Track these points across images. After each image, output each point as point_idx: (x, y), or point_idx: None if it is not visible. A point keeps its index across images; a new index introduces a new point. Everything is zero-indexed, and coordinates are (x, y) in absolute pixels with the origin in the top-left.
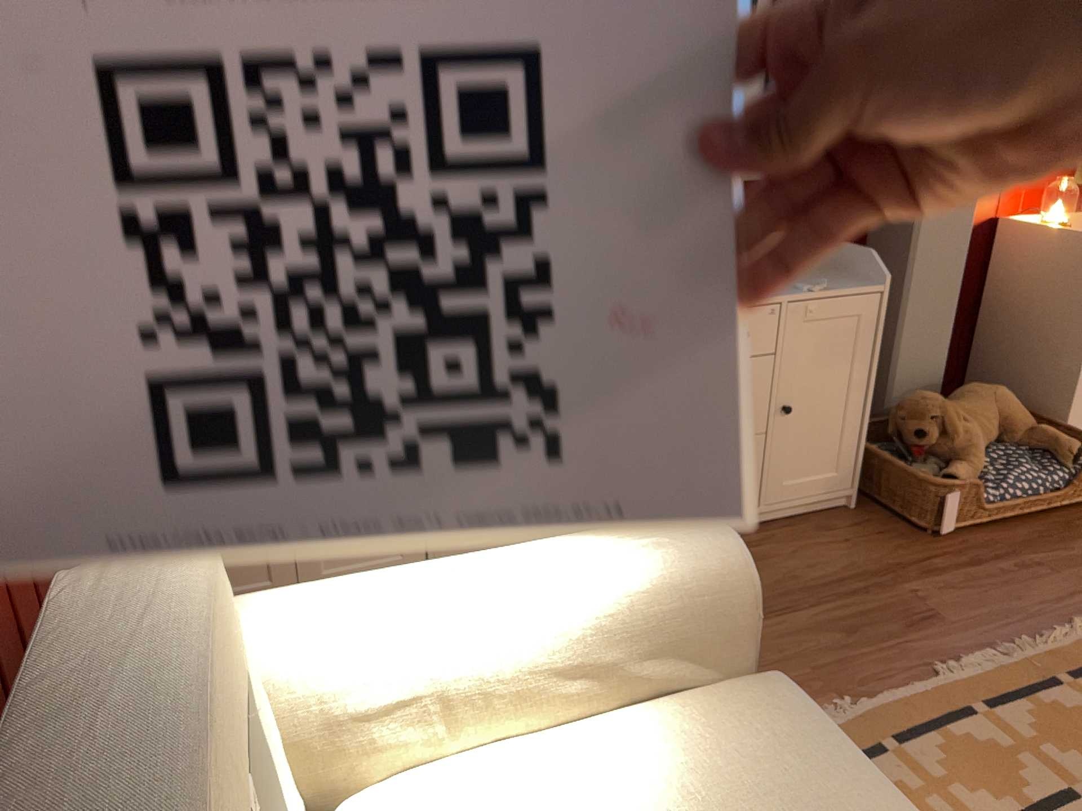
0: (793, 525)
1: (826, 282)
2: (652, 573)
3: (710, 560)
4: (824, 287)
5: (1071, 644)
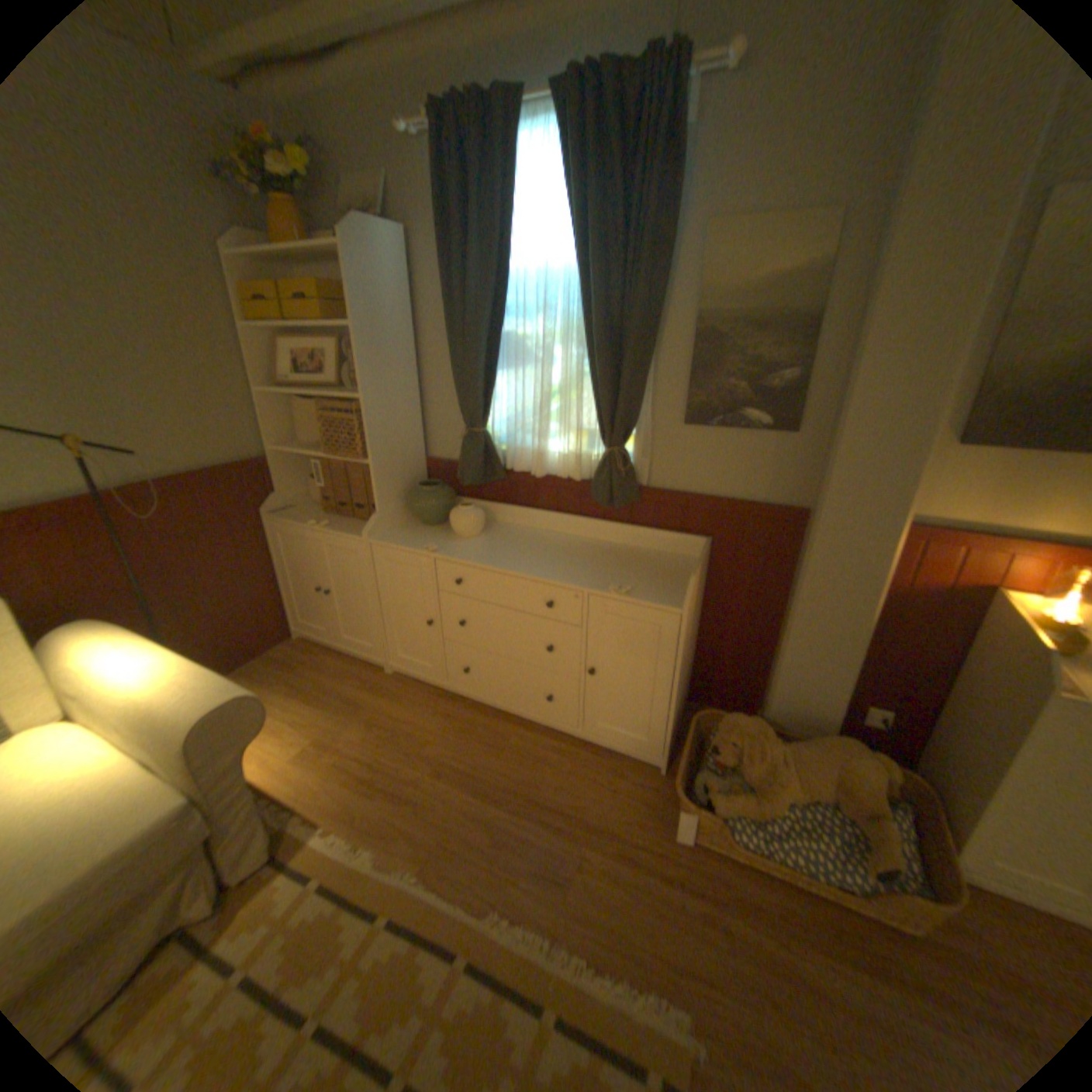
0: (601, 756)
1: (628, 589)
2: (159, 707)
3: (180, 718)
4: (631, 593)
5: (609, 1005)
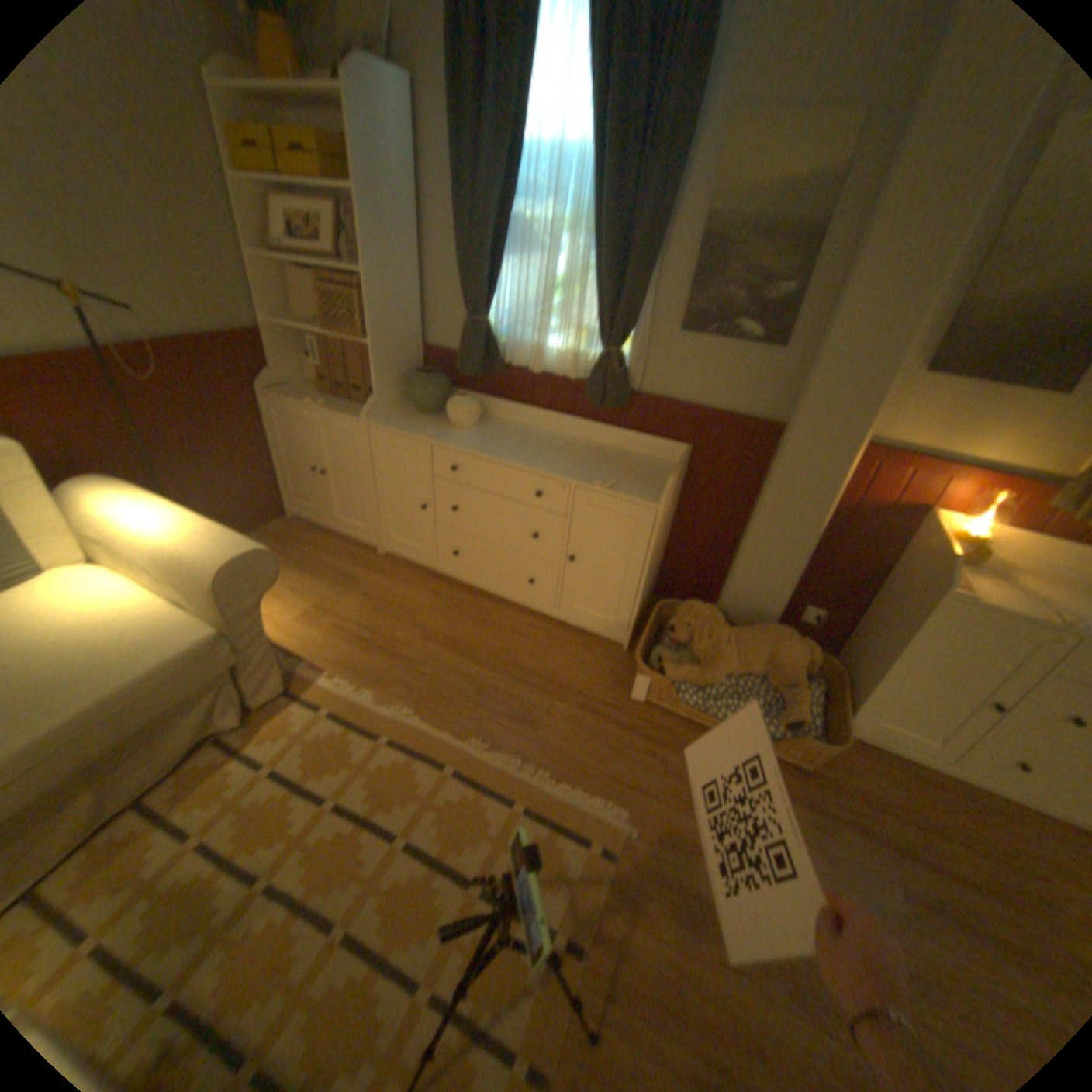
0: (572, 635)
1: (611, 485)
2: (183, 554)
3: (205, 564)
4: (614, 489)
5: (566, 804)
